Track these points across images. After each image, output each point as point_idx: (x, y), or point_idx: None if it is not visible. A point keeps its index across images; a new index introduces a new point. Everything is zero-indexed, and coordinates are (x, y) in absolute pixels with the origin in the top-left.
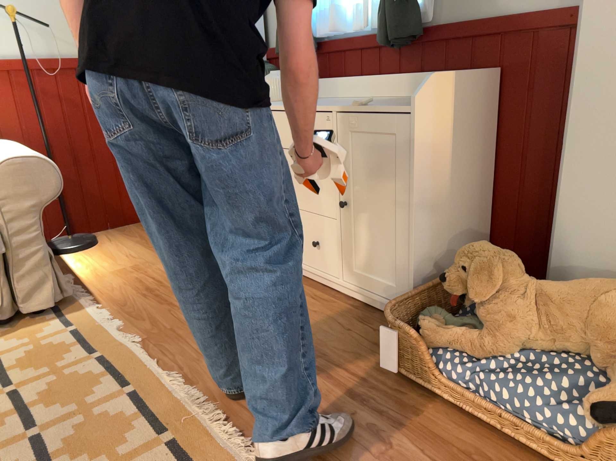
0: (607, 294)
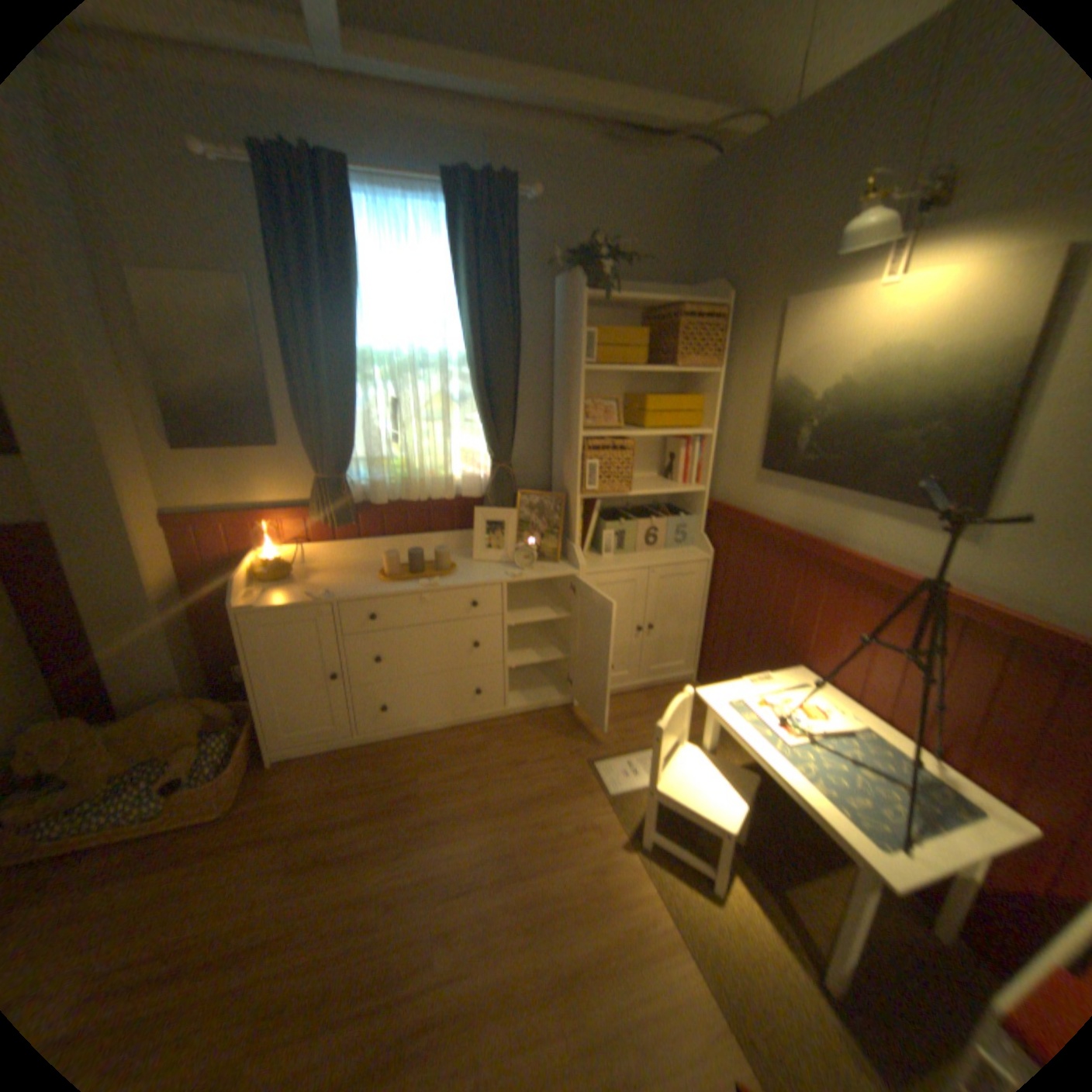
0: (152, 720)
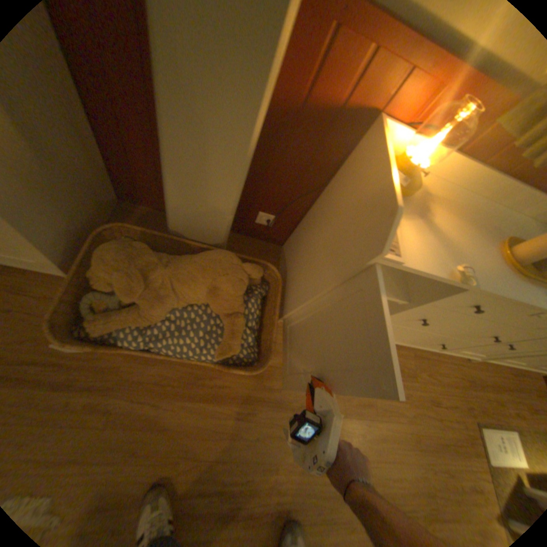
0: (217, 279)
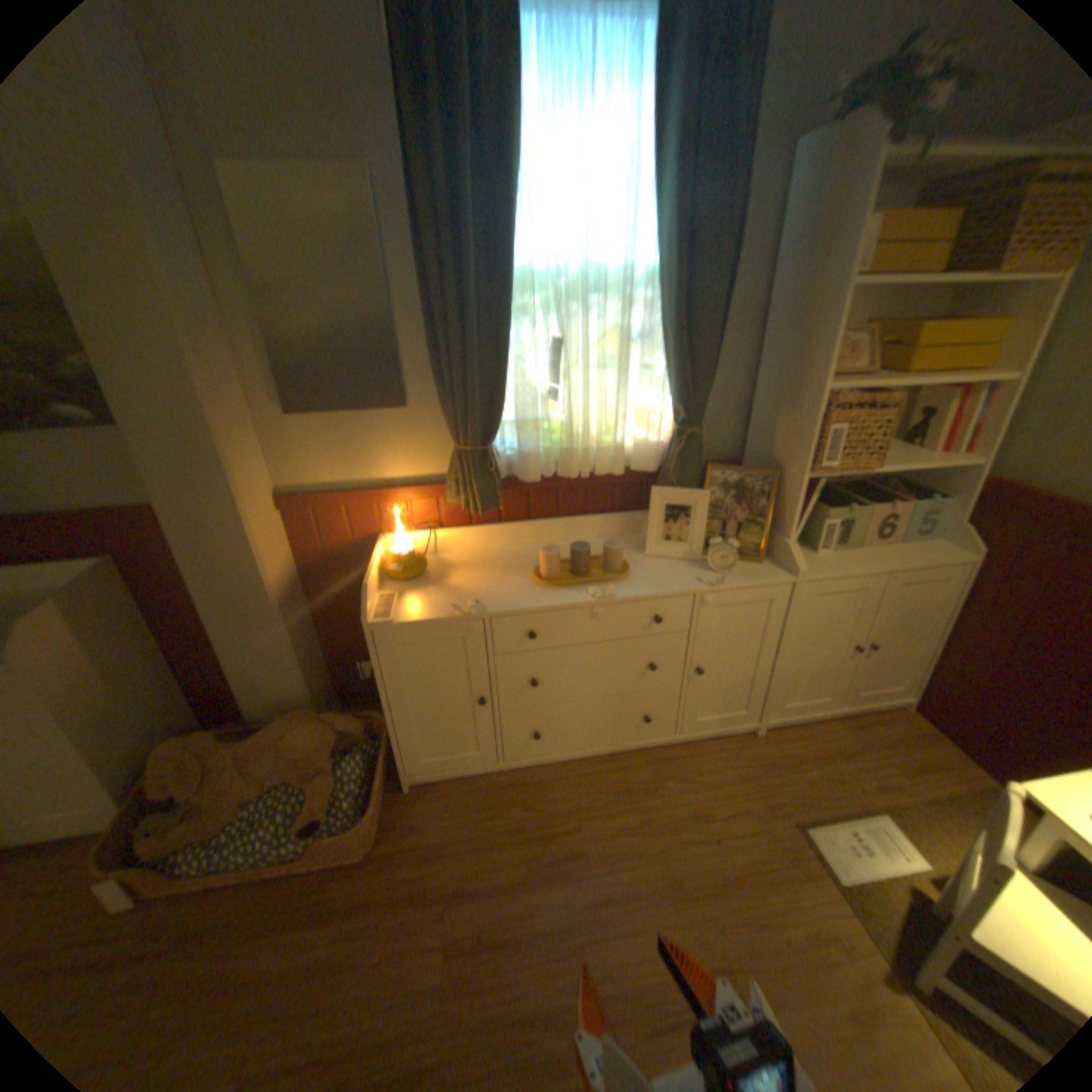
0: (283, 739)
